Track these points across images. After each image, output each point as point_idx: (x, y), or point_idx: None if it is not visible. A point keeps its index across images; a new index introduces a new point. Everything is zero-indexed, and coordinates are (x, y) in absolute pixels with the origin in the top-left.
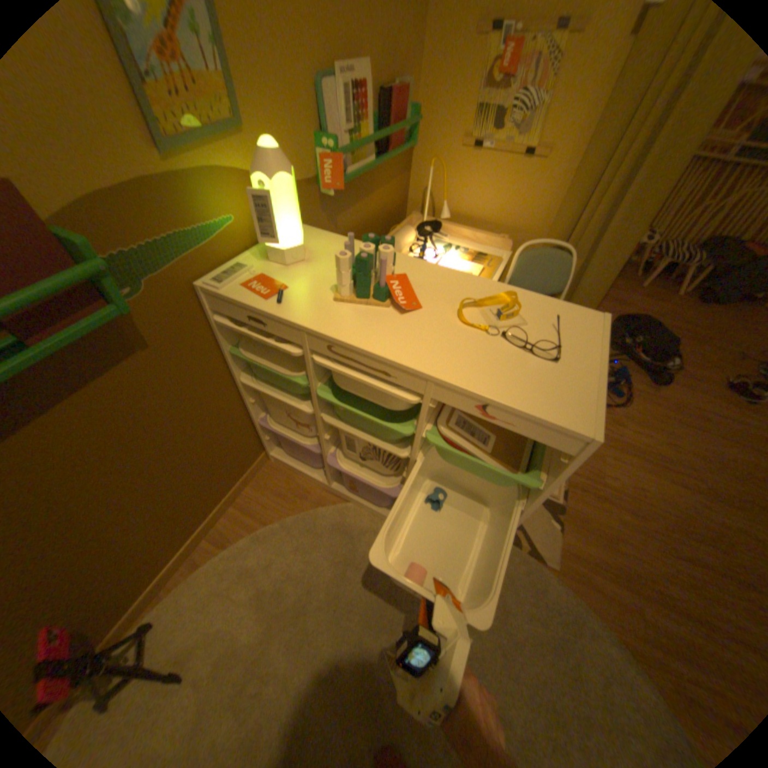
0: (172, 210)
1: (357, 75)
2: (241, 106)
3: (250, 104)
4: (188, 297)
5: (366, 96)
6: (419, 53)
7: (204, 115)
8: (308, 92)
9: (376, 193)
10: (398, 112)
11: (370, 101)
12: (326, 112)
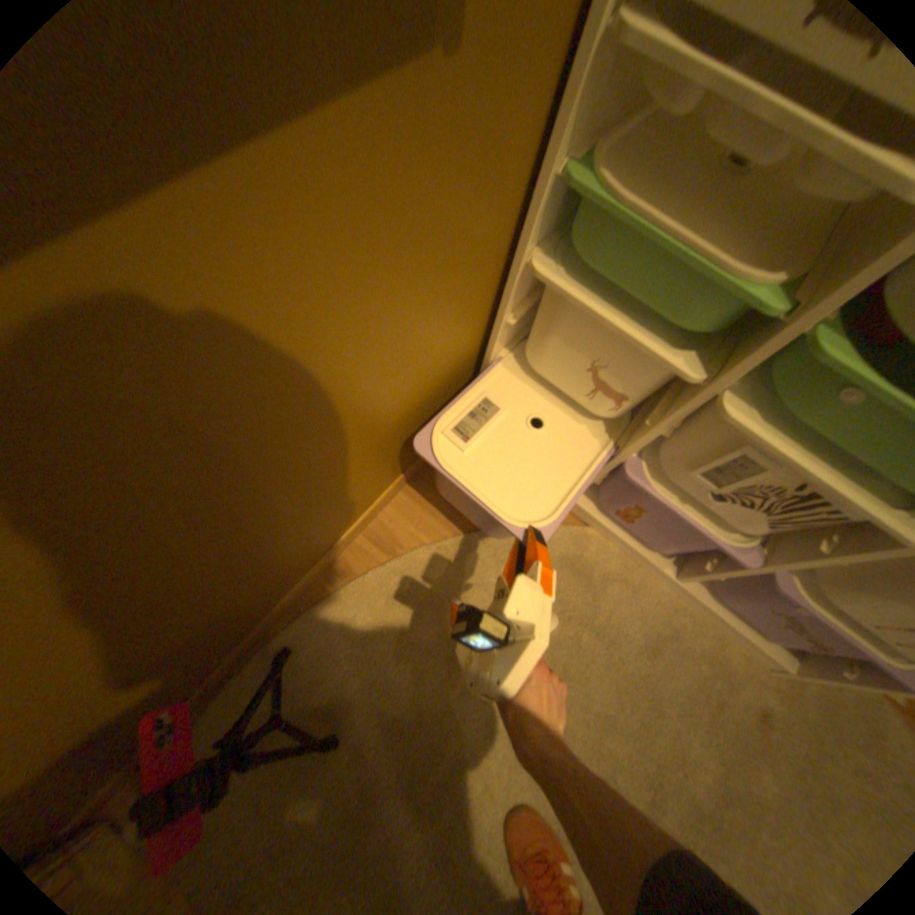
0: None
1: None
2: None
3: None
4: None
5: None
6: None
7: None
8: None
9: None
10: None
11: None
12: None
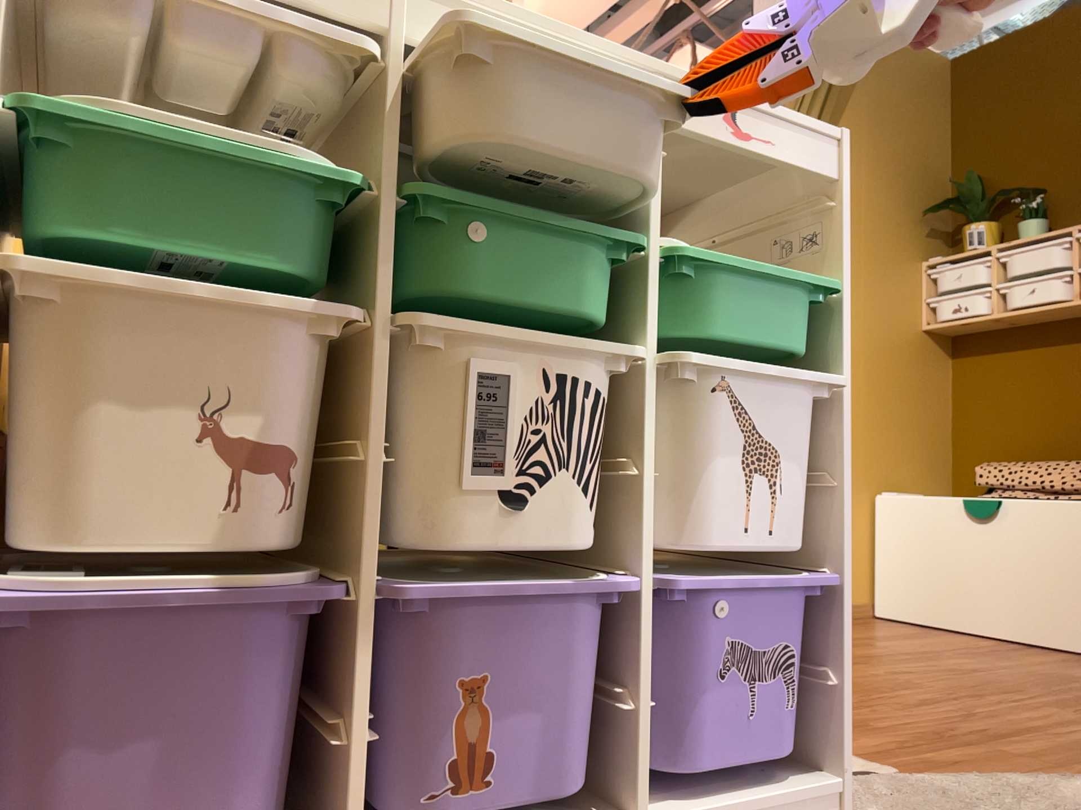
0: None
1: None
2: None
3: None
4: None
5: None
6: None
7: None
8: None
9: None
10: None
11: None
12: None
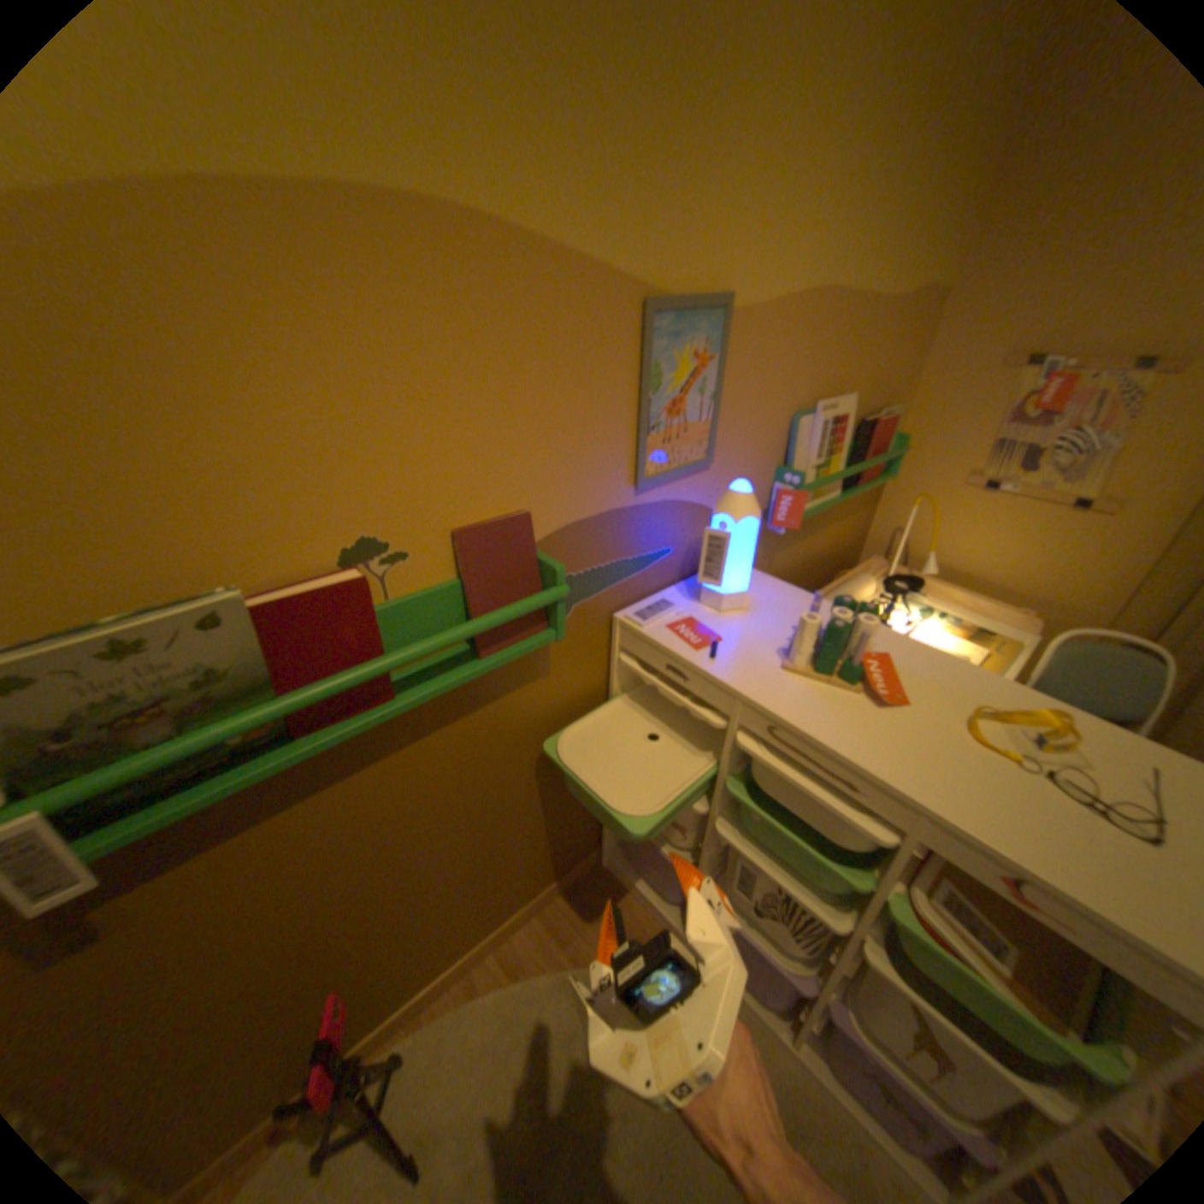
0: (625, 538)
1: (841, 409)
2: (717, 444)
3: (725, 442)
4: (603, 627)
5: (846, 428)
6: (916, 379)
7: (684, 455)
8: (783, 427)
9: (829, 528)
10: (881, 442)
11: (849, 433)
12: (798, 446)
